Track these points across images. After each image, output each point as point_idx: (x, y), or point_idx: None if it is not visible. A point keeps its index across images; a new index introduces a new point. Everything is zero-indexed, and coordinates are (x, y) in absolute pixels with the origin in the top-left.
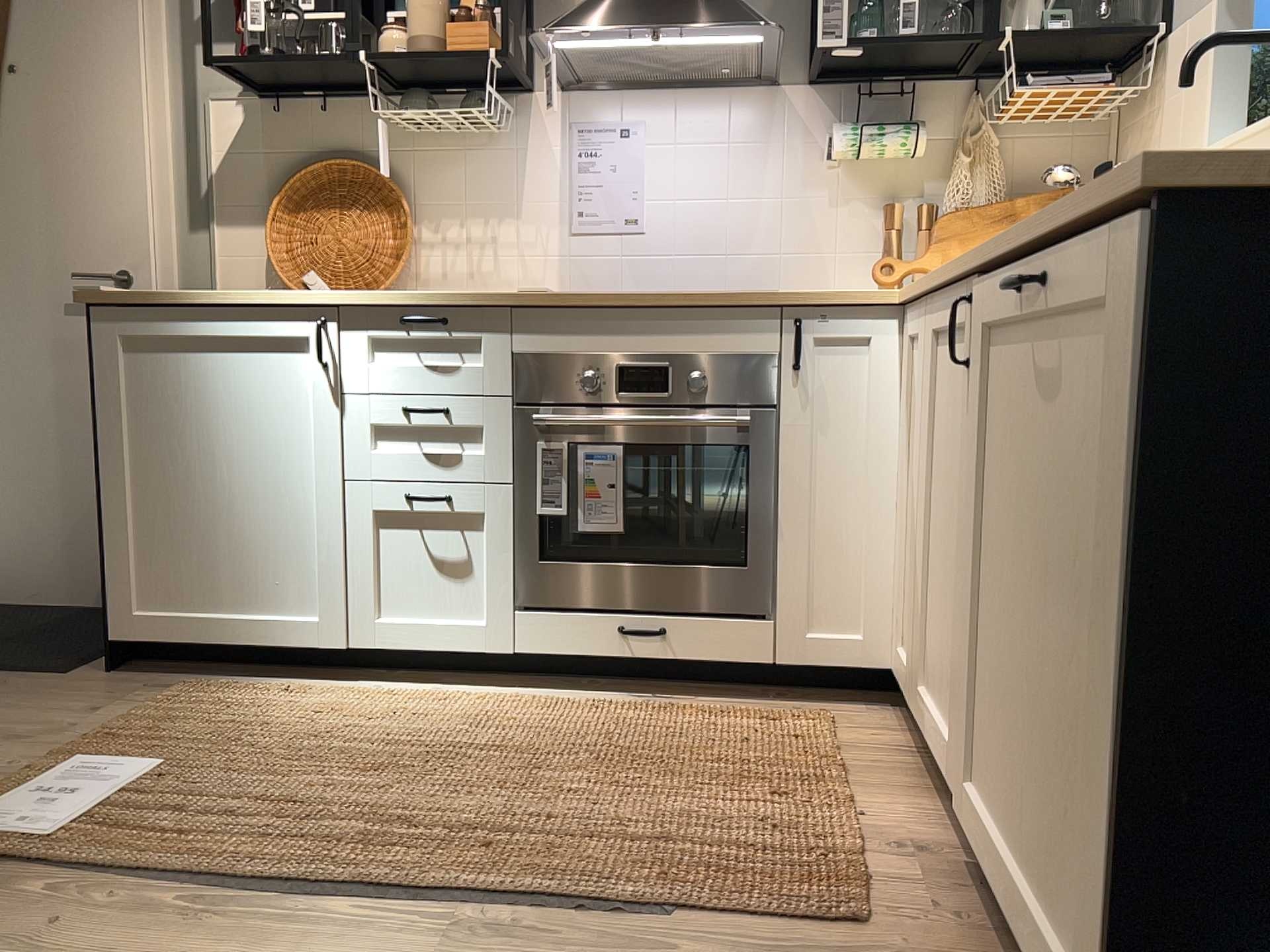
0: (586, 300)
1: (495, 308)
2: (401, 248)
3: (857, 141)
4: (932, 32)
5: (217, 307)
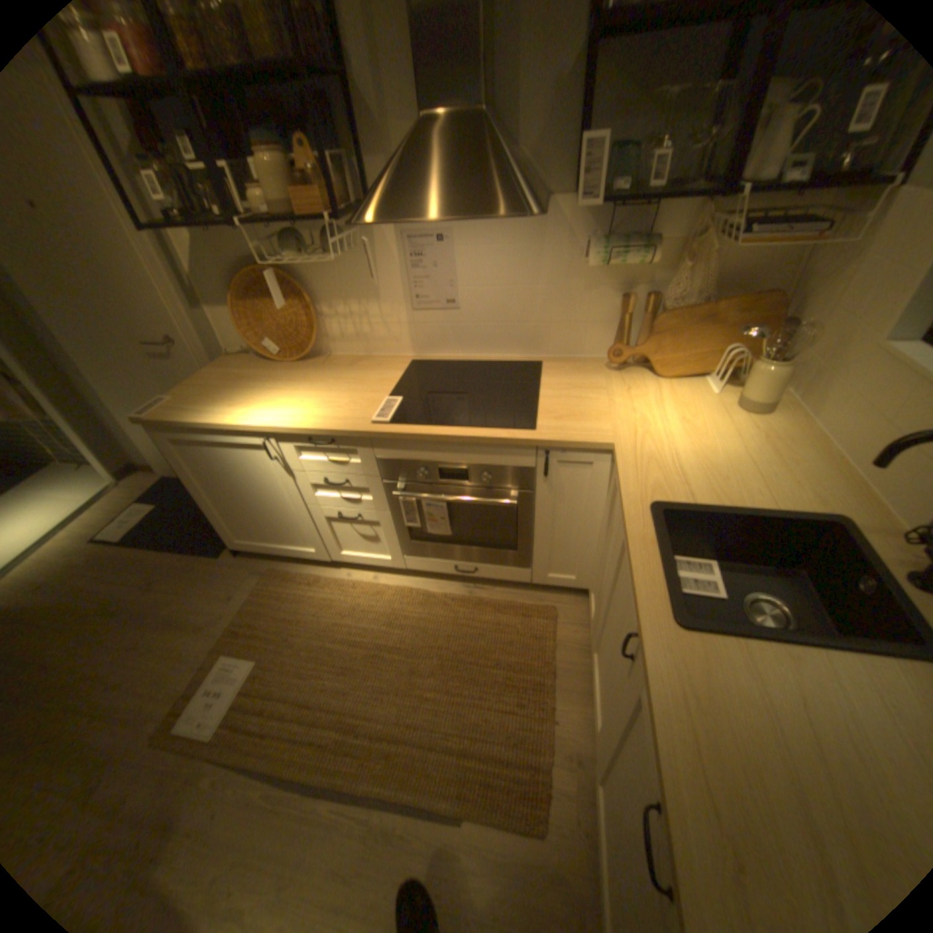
0: (412, 437)
1: (359, 436)
2: (312, 322)
3: (608, 258)
4: (685, 156)
5: (206, 429)
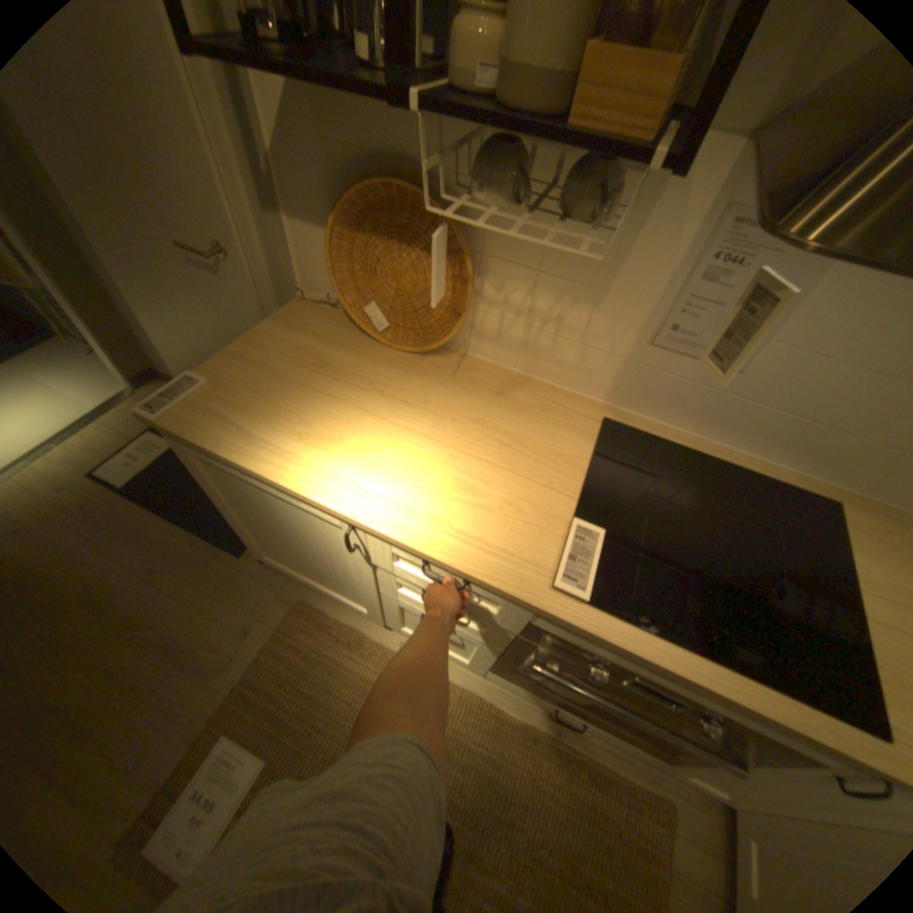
0: (631, 655)
1: (525, 602)
2: (461, 304)
3: None
4: None
5: (256, 475)
